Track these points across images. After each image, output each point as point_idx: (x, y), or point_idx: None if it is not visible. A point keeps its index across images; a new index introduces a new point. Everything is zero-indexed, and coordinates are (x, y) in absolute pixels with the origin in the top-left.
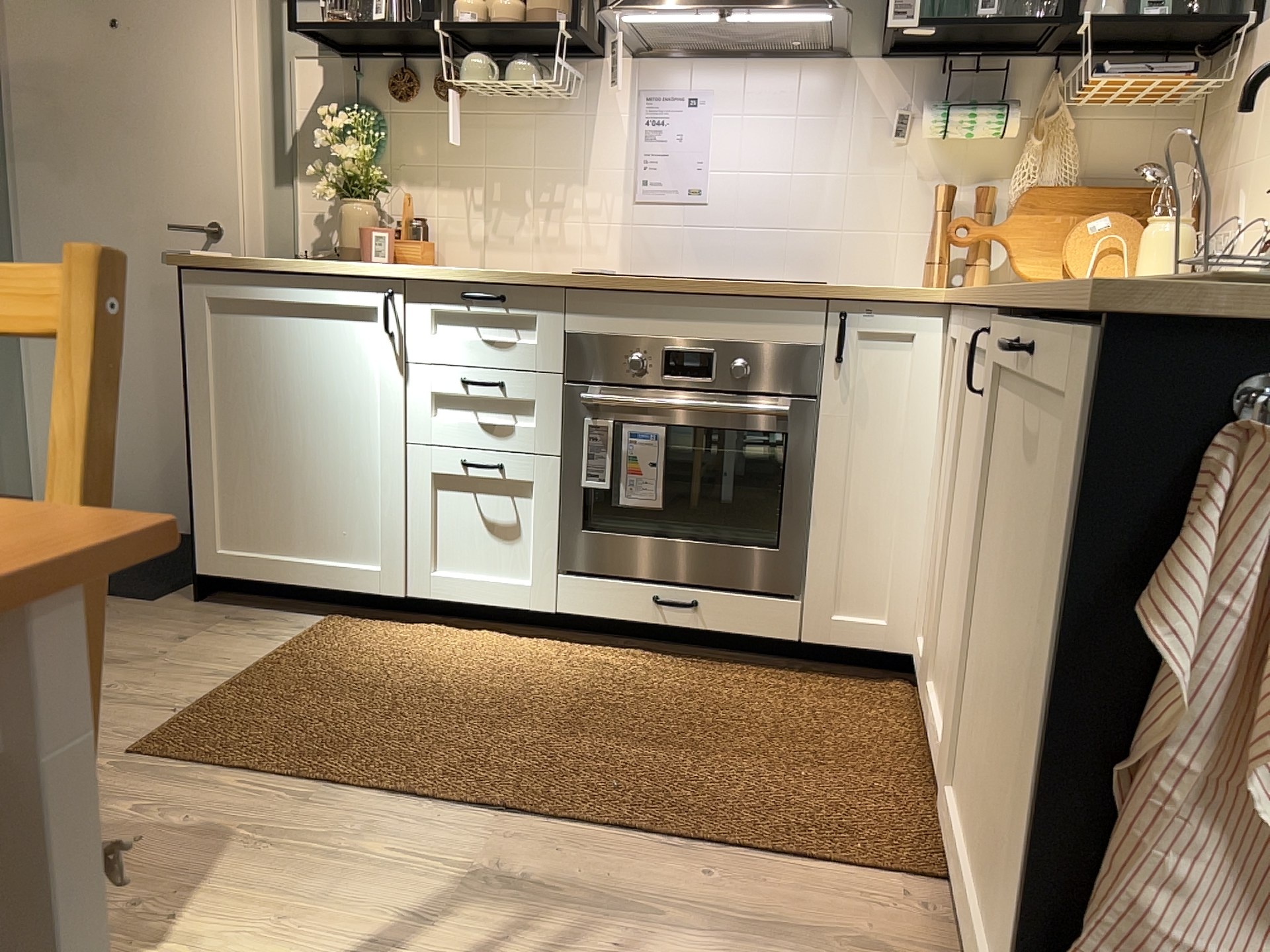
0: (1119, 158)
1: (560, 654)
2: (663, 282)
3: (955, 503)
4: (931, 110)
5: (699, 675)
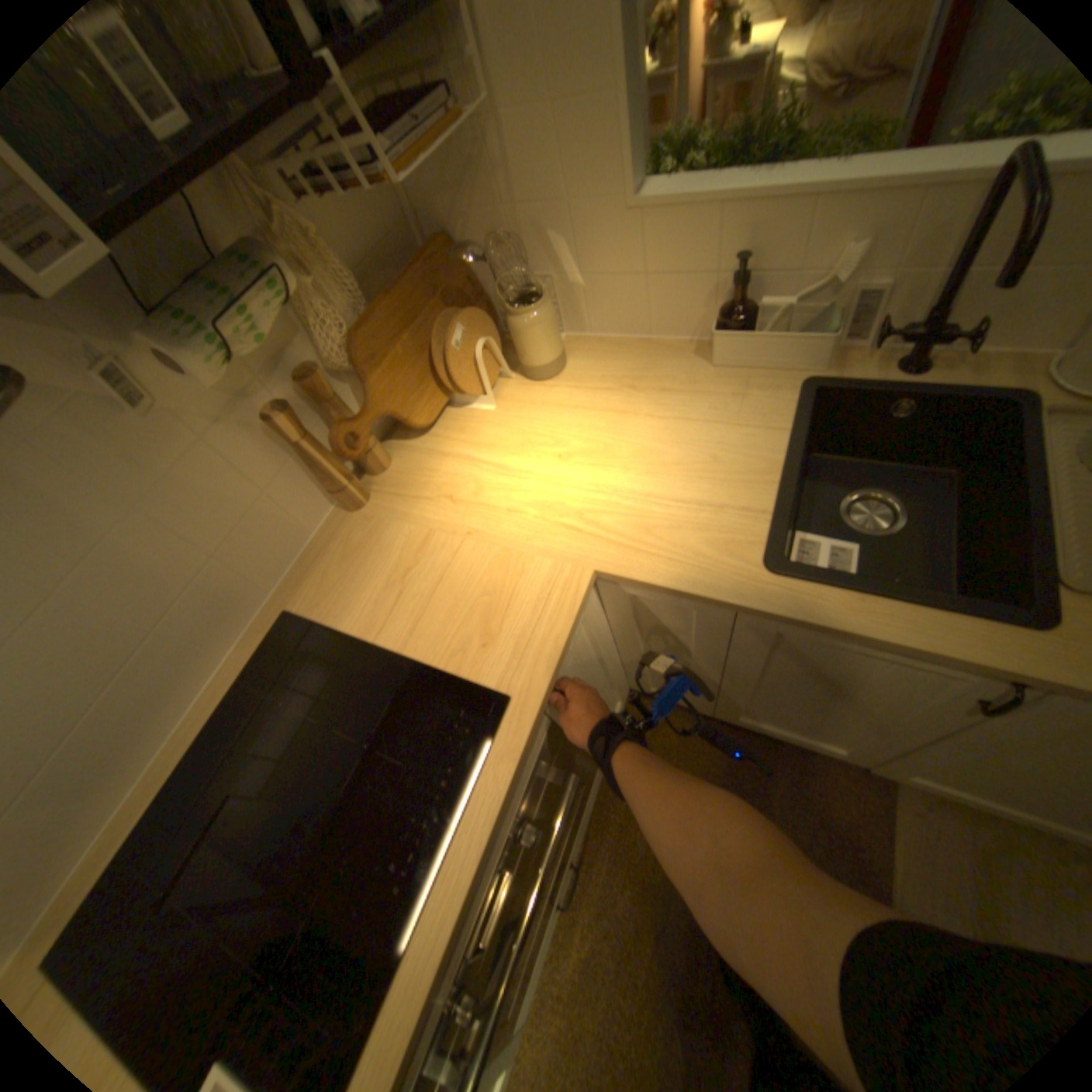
0: (351, 218)
1: (558, 1016)
2: (415, 998)
3: (773, 681)
4: (172, 332)
5: (611, 868)
